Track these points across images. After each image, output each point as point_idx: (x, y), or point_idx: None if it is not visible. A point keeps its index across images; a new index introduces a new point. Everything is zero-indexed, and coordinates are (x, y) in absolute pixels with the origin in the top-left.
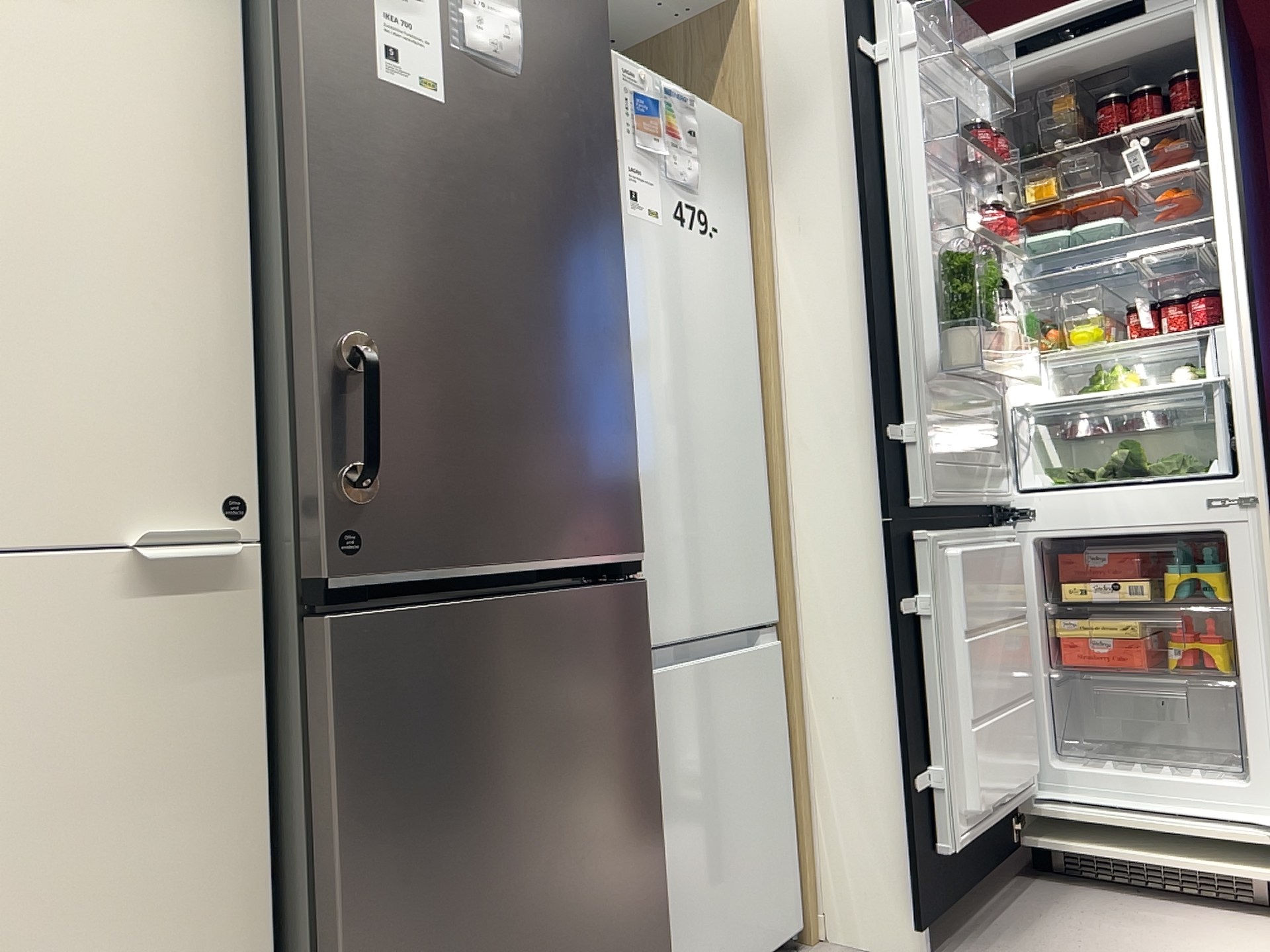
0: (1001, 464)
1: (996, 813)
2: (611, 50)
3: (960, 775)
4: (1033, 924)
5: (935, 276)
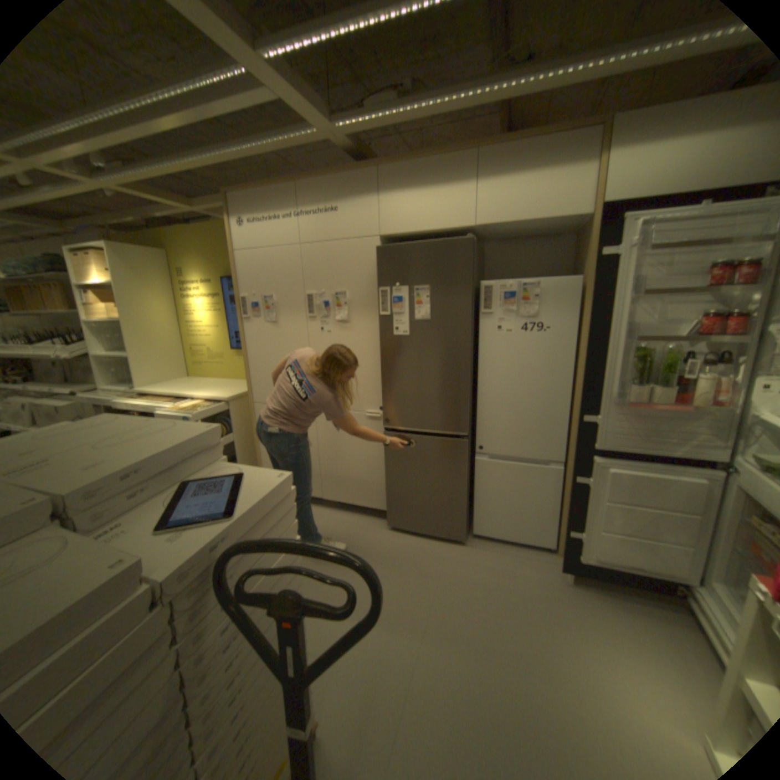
0: (714, 443)
1: (631, 571)
2: (495, 281)
3: (596, 545)
4: (633, 615)
5: (640, 355)
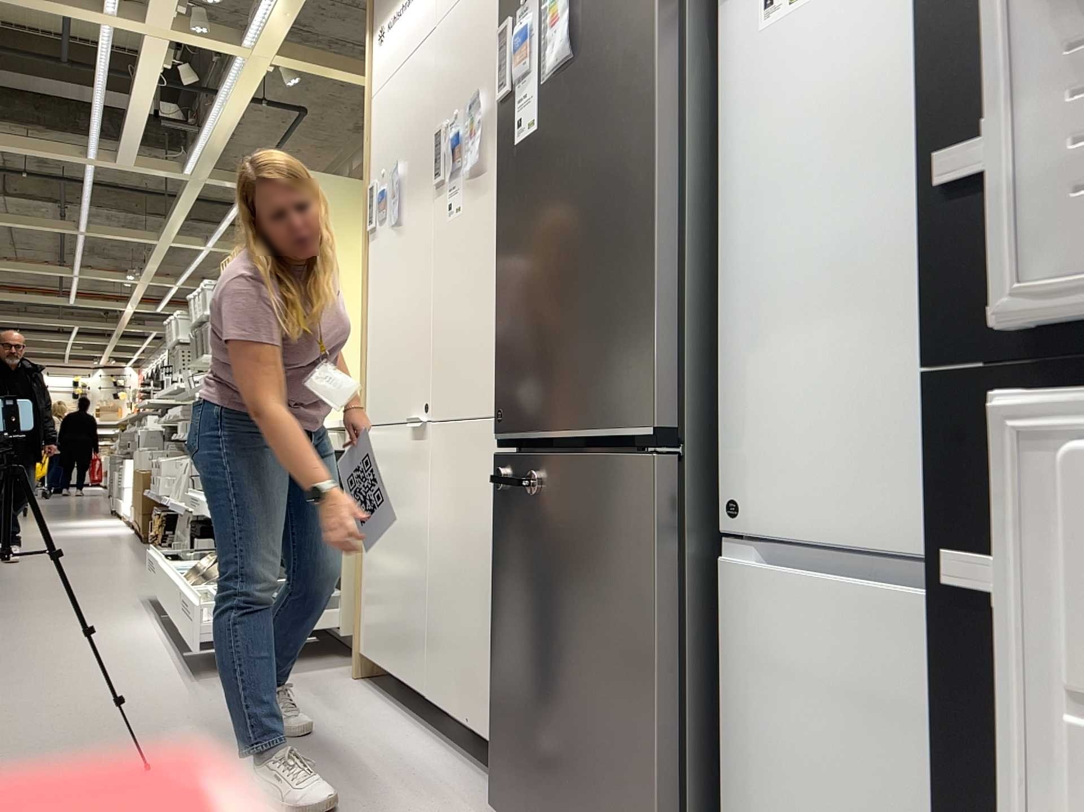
0: None
1: None
2: None
3: None
4: None
5: None
